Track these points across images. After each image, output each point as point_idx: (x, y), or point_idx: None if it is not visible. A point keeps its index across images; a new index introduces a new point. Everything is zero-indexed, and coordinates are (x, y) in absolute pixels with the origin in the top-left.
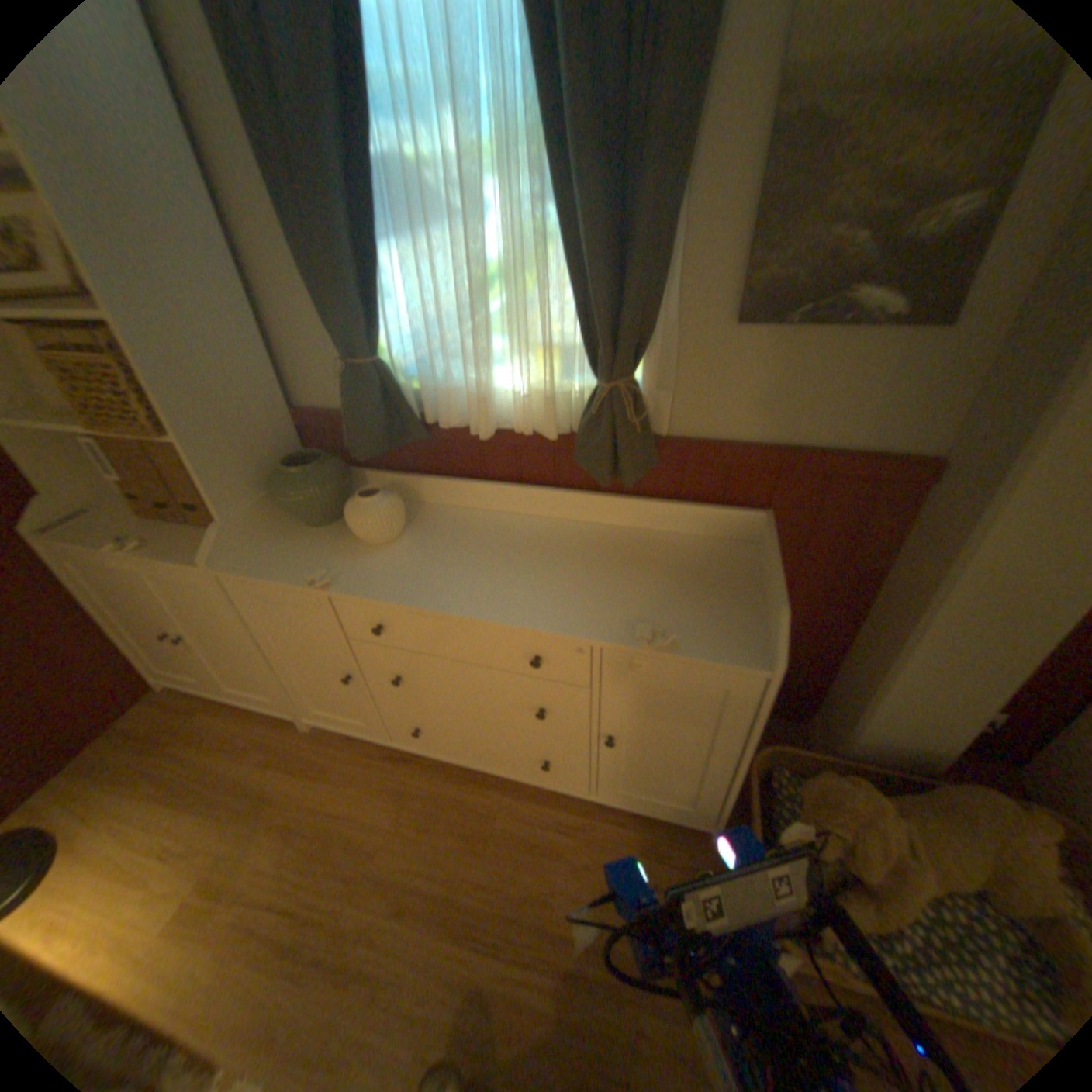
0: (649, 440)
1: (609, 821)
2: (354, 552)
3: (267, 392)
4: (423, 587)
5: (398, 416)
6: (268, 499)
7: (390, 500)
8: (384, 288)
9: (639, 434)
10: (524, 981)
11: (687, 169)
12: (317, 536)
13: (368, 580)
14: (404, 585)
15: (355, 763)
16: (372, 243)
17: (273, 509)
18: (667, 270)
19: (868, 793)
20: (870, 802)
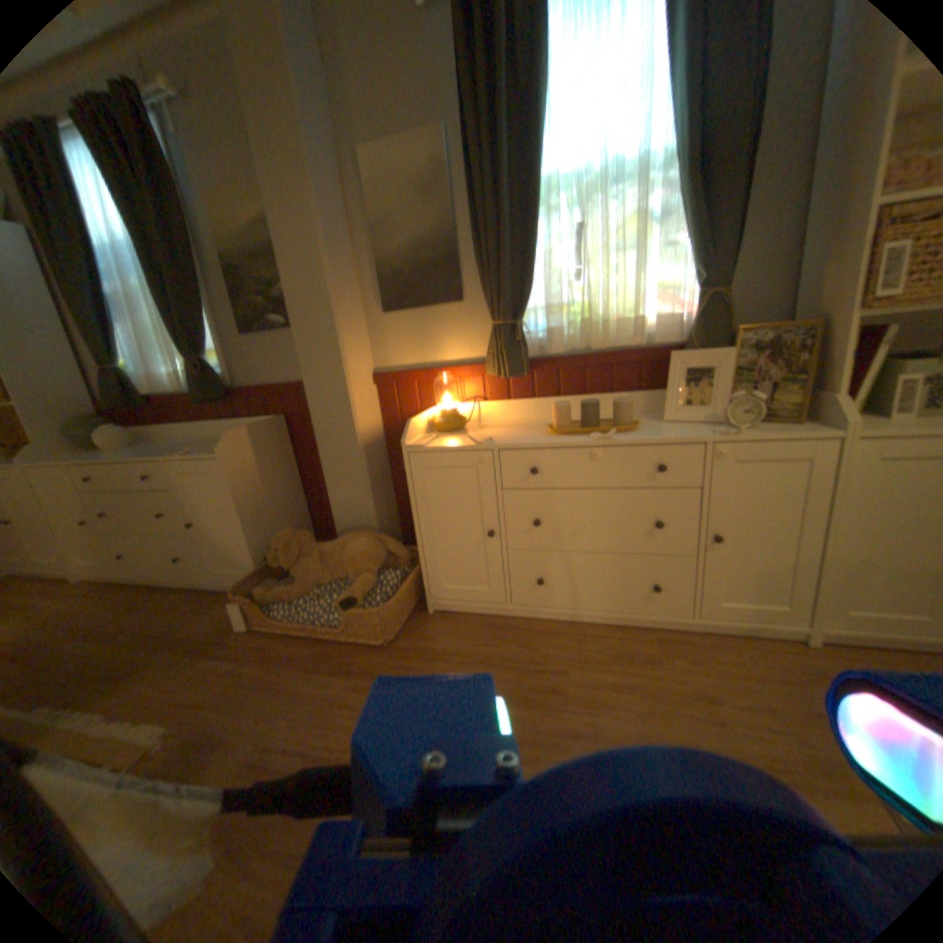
0: (217, 385)
1: (214, 597)
2: (93, 454)
3: (76, 391)
4: (108, 456)
5: (130, 394)
6: (66, 439)
7: (114, 428)
8: (111, 336)
9: (210, 382)
10: (112, 651)
11: (191, 283)
12: (83, 453)
13: (87, 458)
14: (101, 457)
15: (92, 592)
16: (109, 321)
17: (68, 445)
18: (197, 316)
19: (300, 531)
20: (296, 533)
